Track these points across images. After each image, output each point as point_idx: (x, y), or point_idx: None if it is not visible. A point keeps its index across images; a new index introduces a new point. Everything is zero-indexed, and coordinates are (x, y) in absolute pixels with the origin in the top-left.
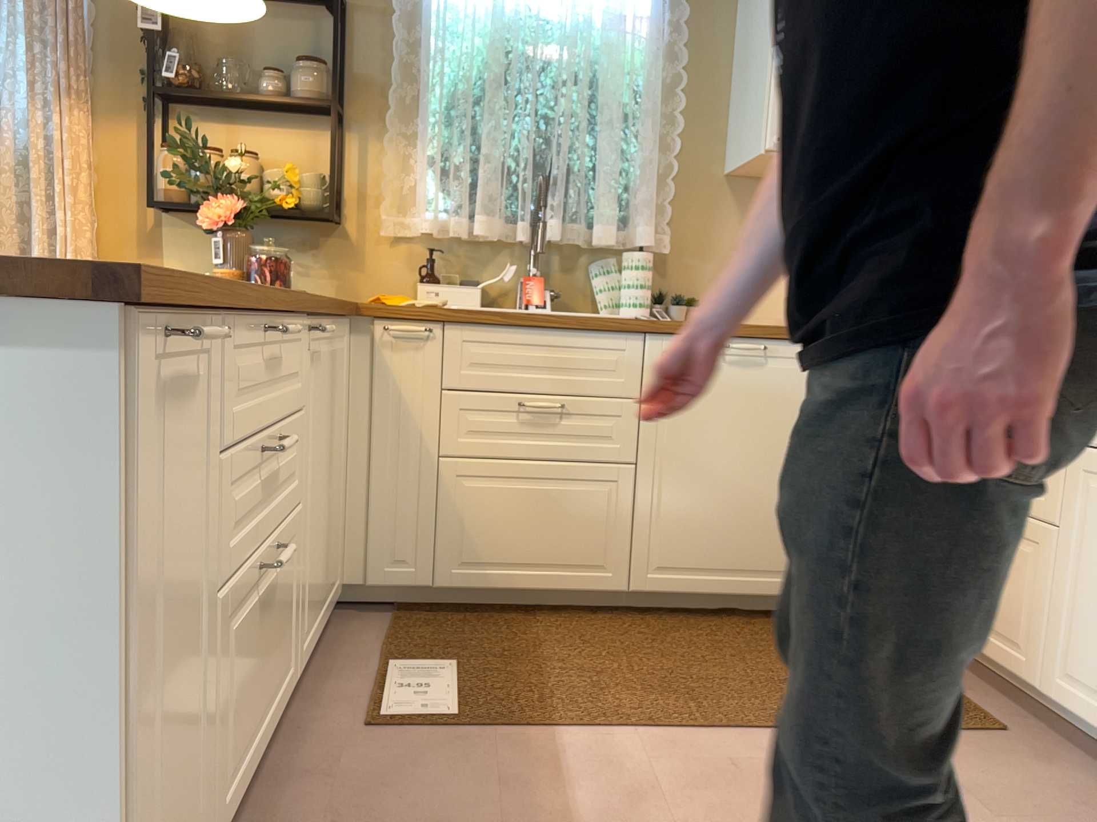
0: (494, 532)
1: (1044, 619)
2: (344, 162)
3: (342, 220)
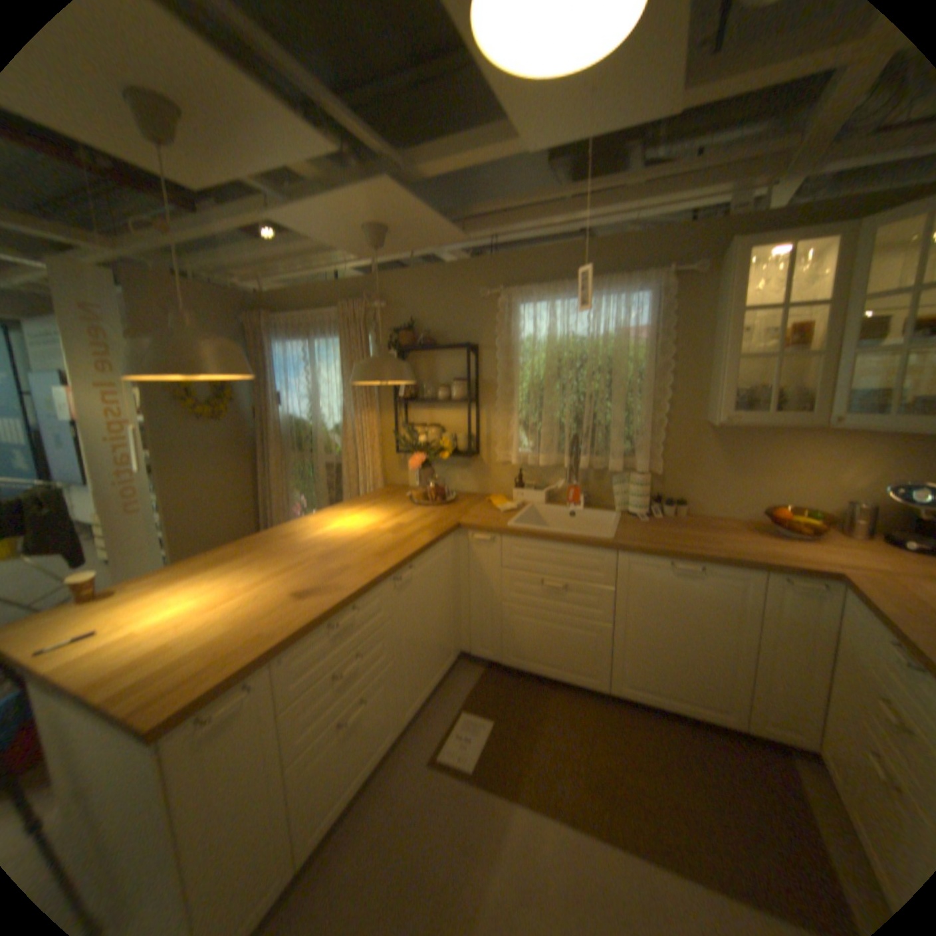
0: (531, 645)
1: None
2: (478, 426)
3: (478, 454)
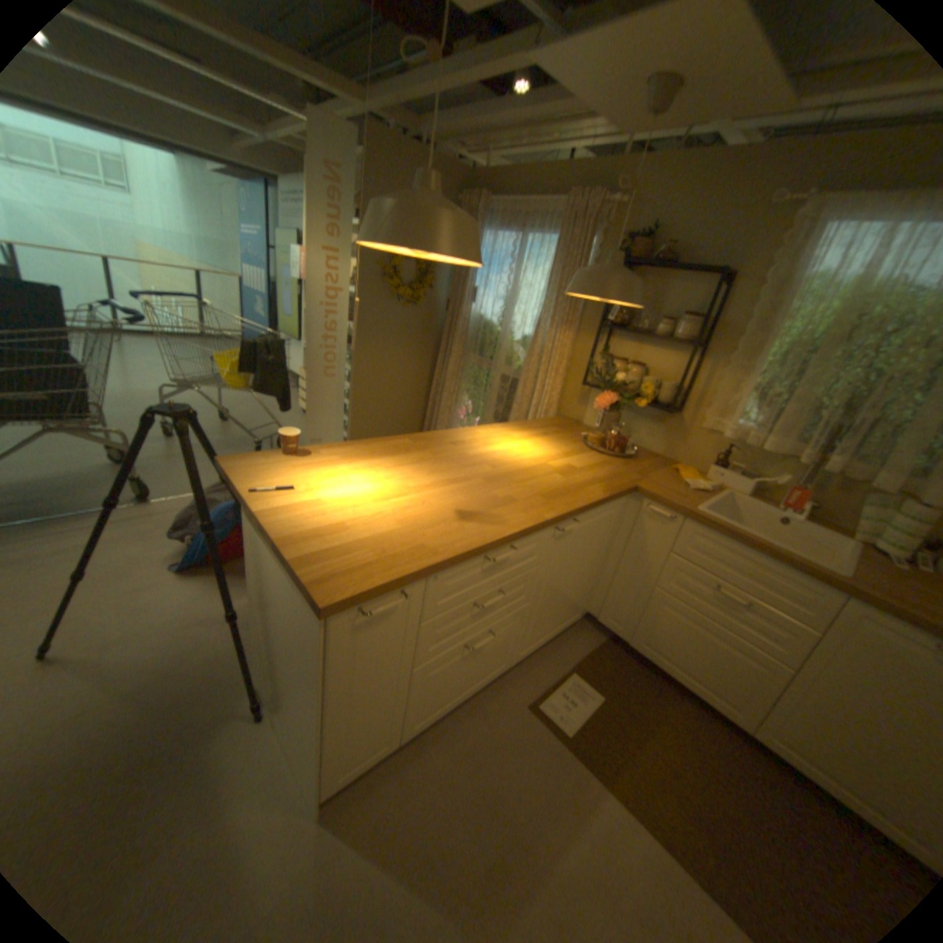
0: (674, 643)
1: None
2: (696, 376)
3: (682, 410)
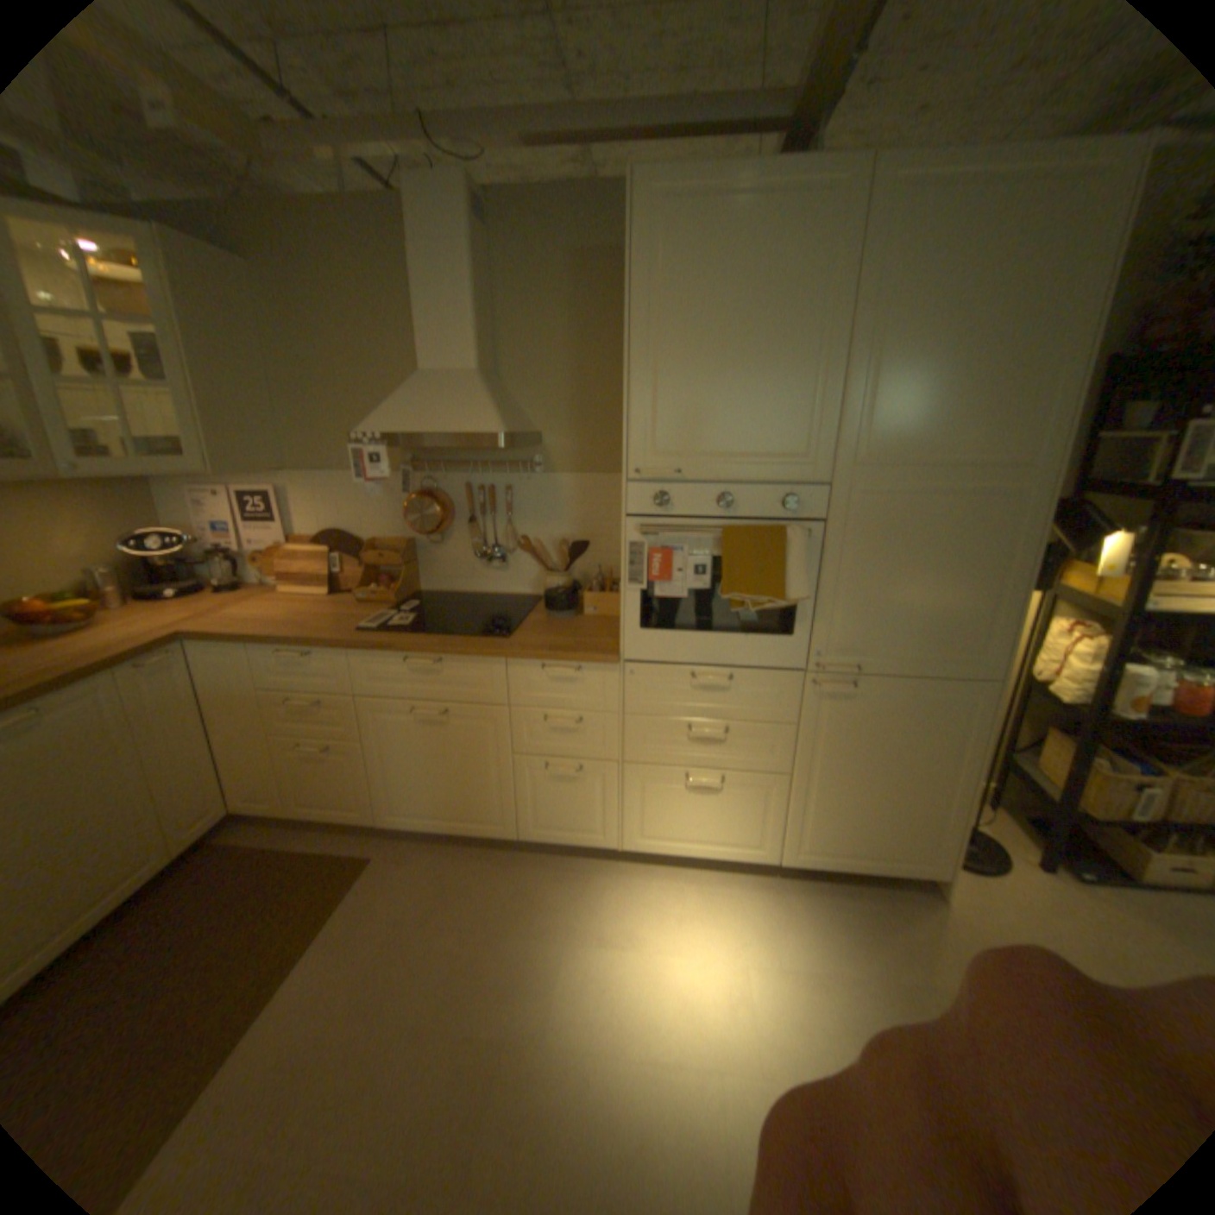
0: None
1: (364, 792)
2: None
3: None
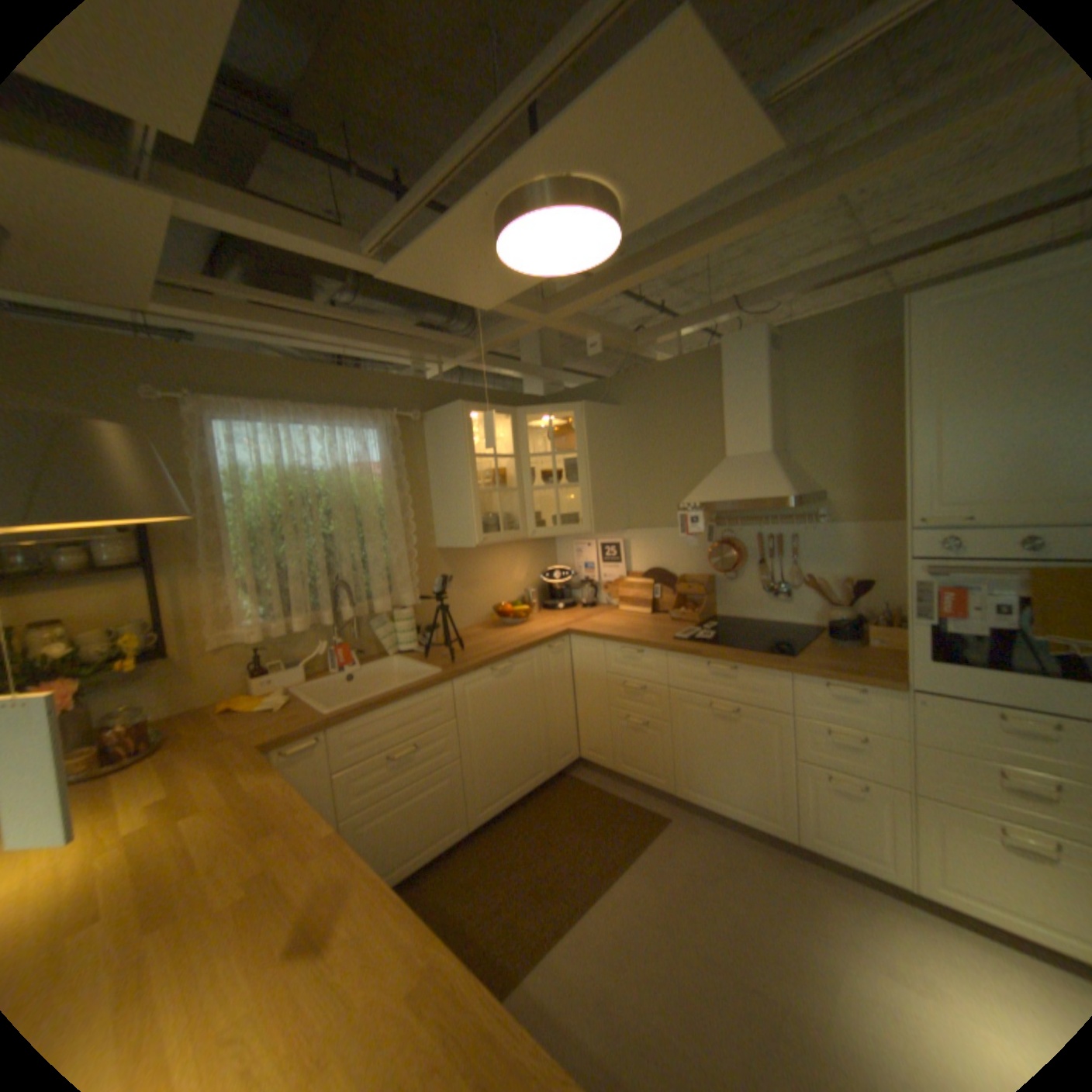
0: (385, 853)
1: (670, 764)
2: (151, 606)
3: (160, 653)
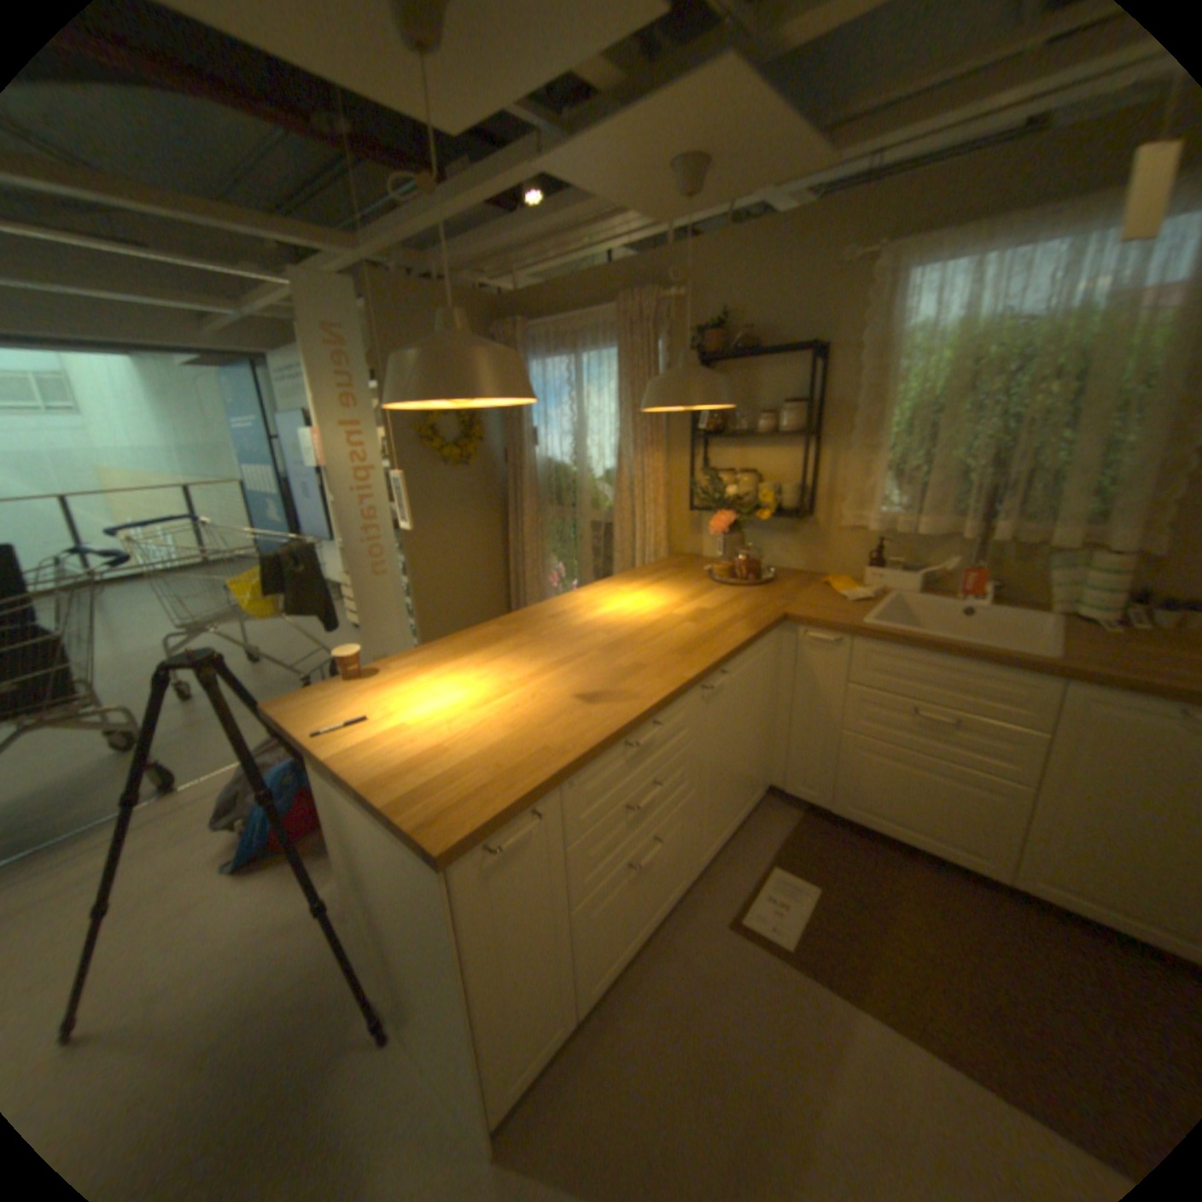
0: (884, 795)
1: None
2: (817, 469)
3: (814, 512)
